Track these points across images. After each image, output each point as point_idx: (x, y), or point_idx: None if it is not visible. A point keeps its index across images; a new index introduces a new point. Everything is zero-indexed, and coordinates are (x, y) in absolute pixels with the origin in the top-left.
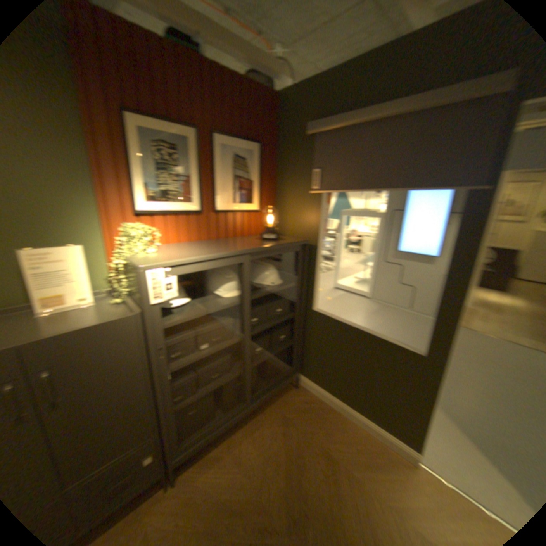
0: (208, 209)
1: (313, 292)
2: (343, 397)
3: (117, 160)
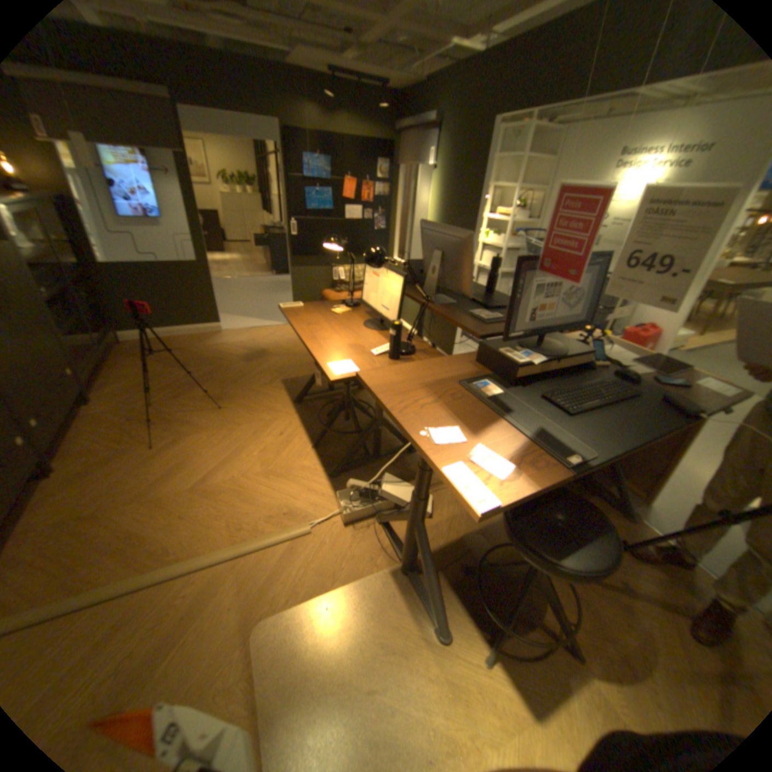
0: None
1: (90, 245)
2: (162, 323)
3: None
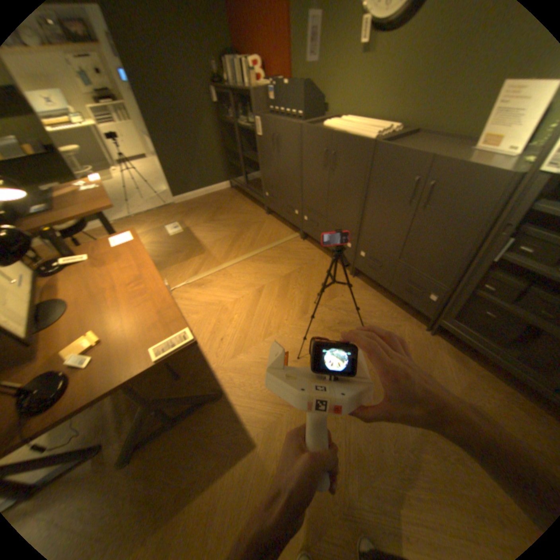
0: None
1: None
2: None
3: None
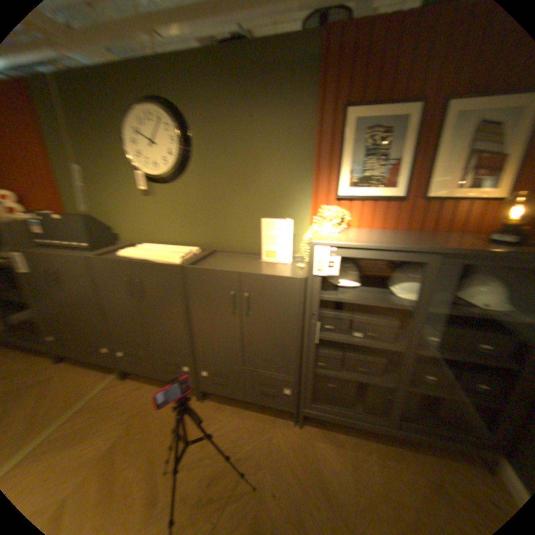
0: (418, 195)
1: None
2: None
3: (334, 152)
